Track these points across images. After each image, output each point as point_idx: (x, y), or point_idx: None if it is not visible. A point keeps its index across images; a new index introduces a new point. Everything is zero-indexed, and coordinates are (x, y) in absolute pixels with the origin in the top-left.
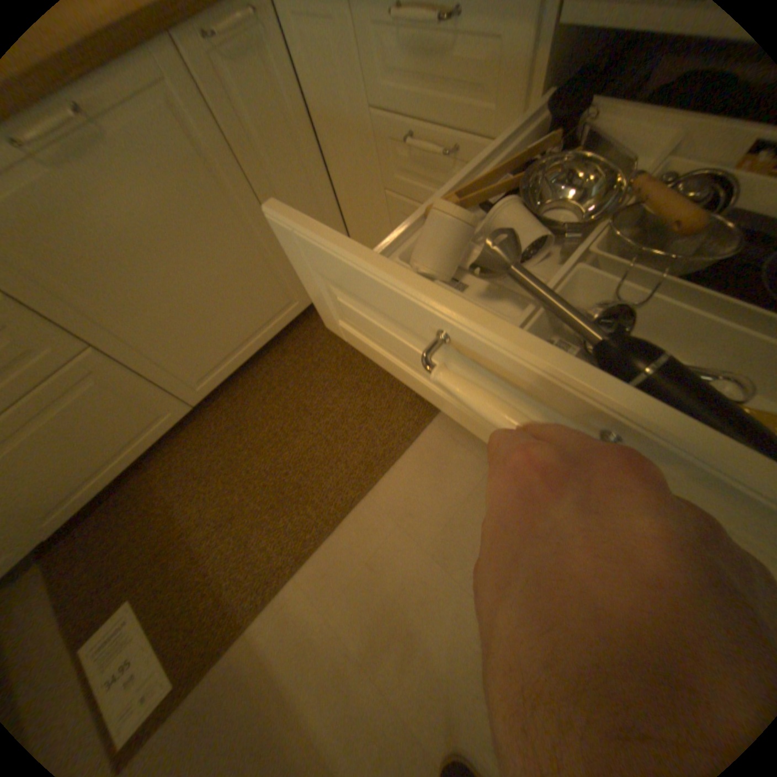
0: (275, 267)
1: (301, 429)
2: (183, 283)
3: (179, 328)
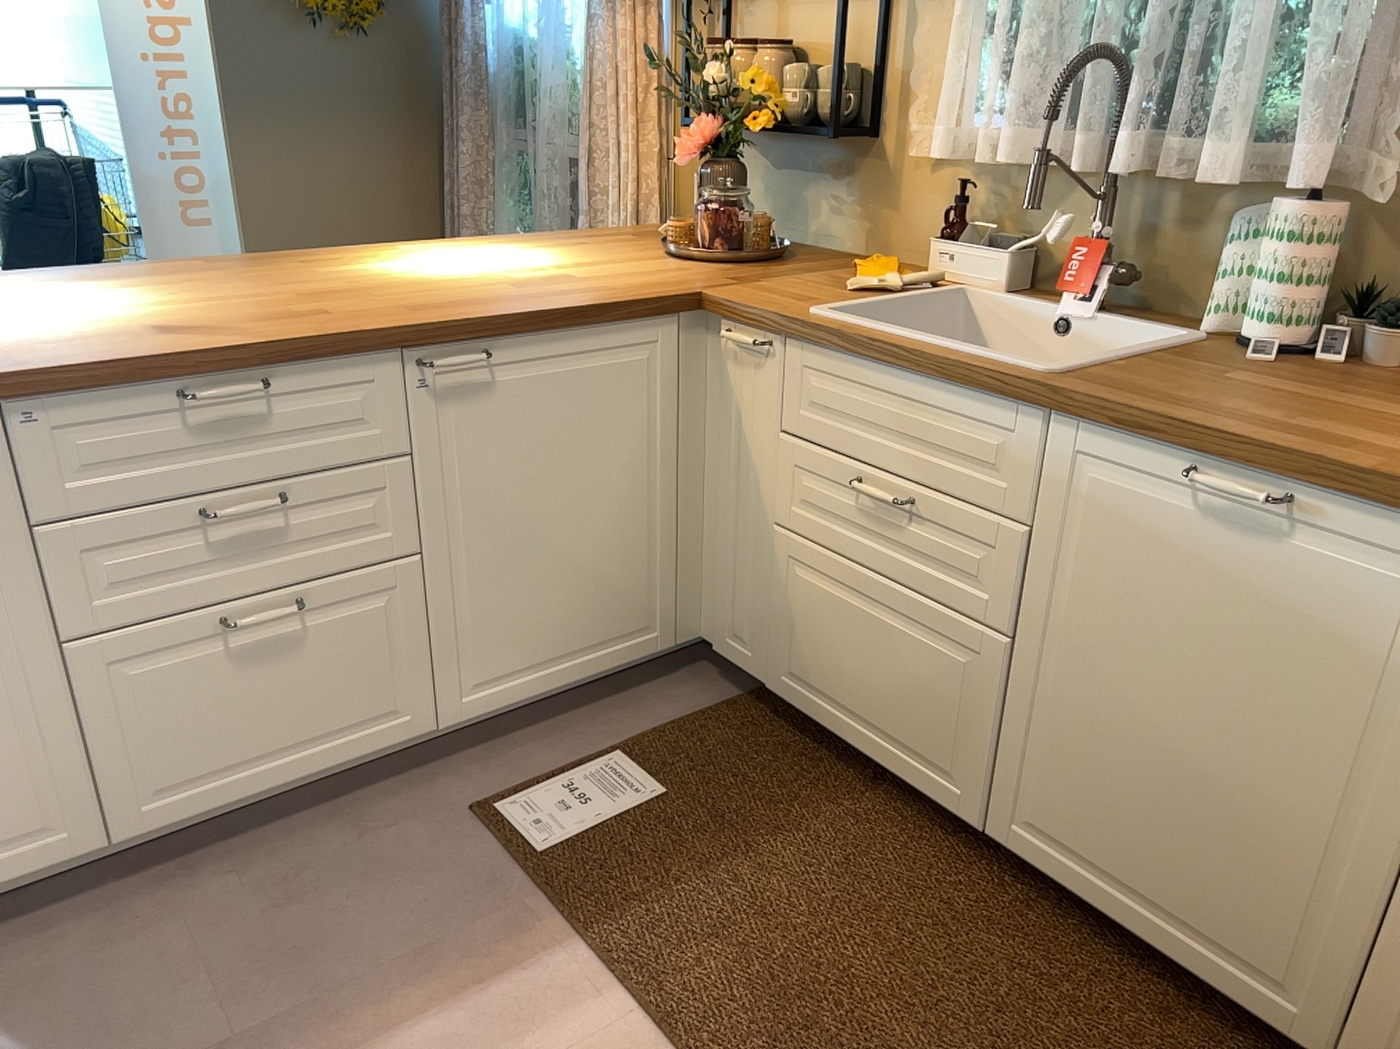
0: (1329, 916)
1: (944, 1043)
2: (1171, 732)
3: (1097, 754)
